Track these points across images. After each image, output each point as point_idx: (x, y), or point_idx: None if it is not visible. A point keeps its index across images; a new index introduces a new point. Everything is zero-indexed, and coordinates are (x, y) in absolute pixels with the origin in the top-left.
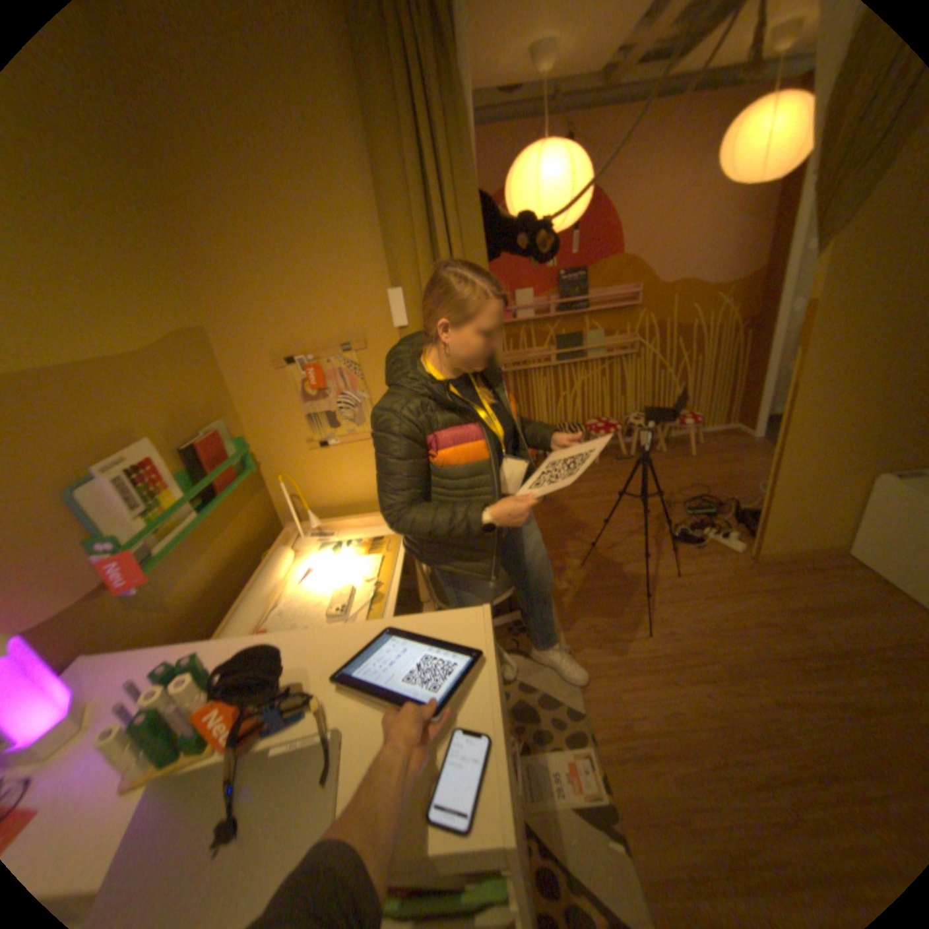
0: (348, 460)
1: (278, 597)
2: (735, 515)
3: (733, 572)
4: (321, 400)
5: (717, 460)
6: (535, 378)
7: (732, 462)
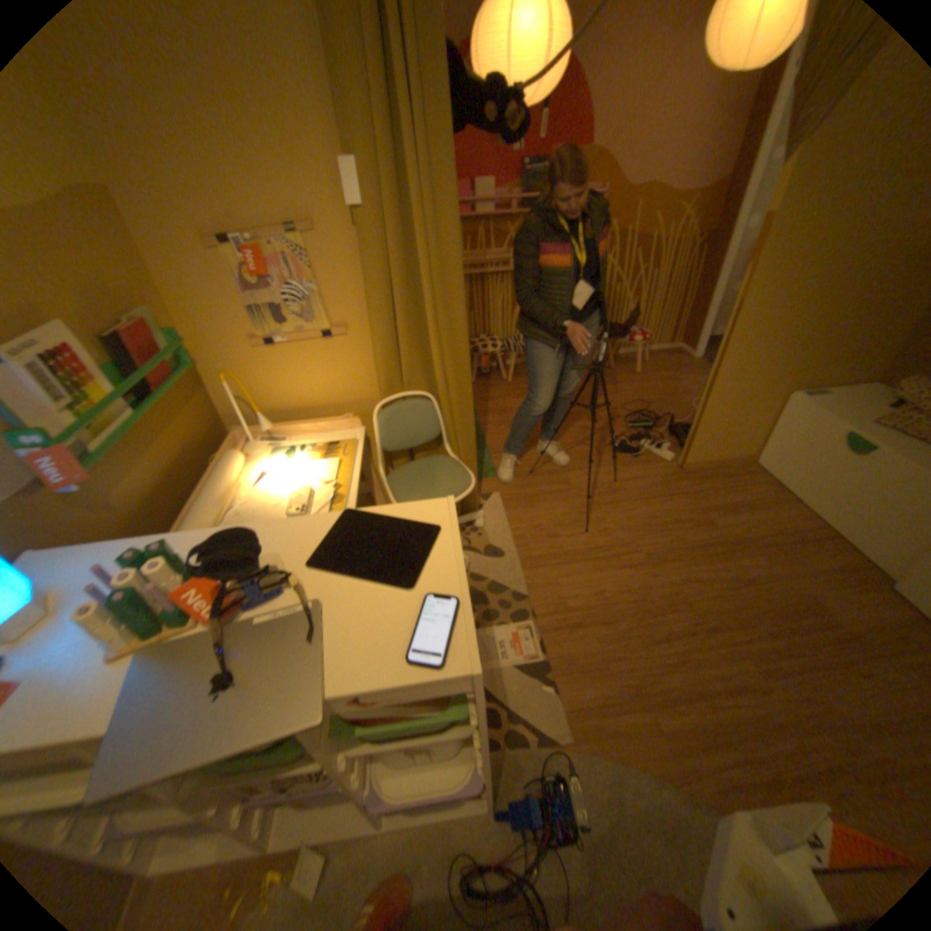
0: (297, 361)
1: (234, 498)
2: (668, 428)
3: (661, 477)
4: (263, 290)
5: (659, 378)
6: (492, 284)
7: (671, 380)
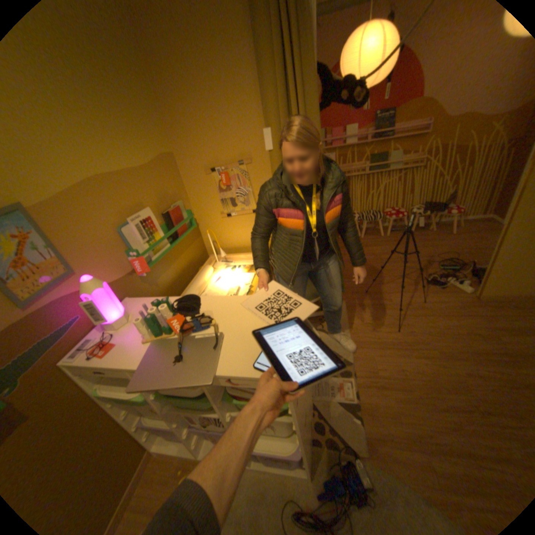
0: (240, 224)
1: (205, 288)
2: (472, 271)
3: (461, 303)
4: (227, 191)
5: (470, 237)
6: (354, 182)
7: (480, 239)
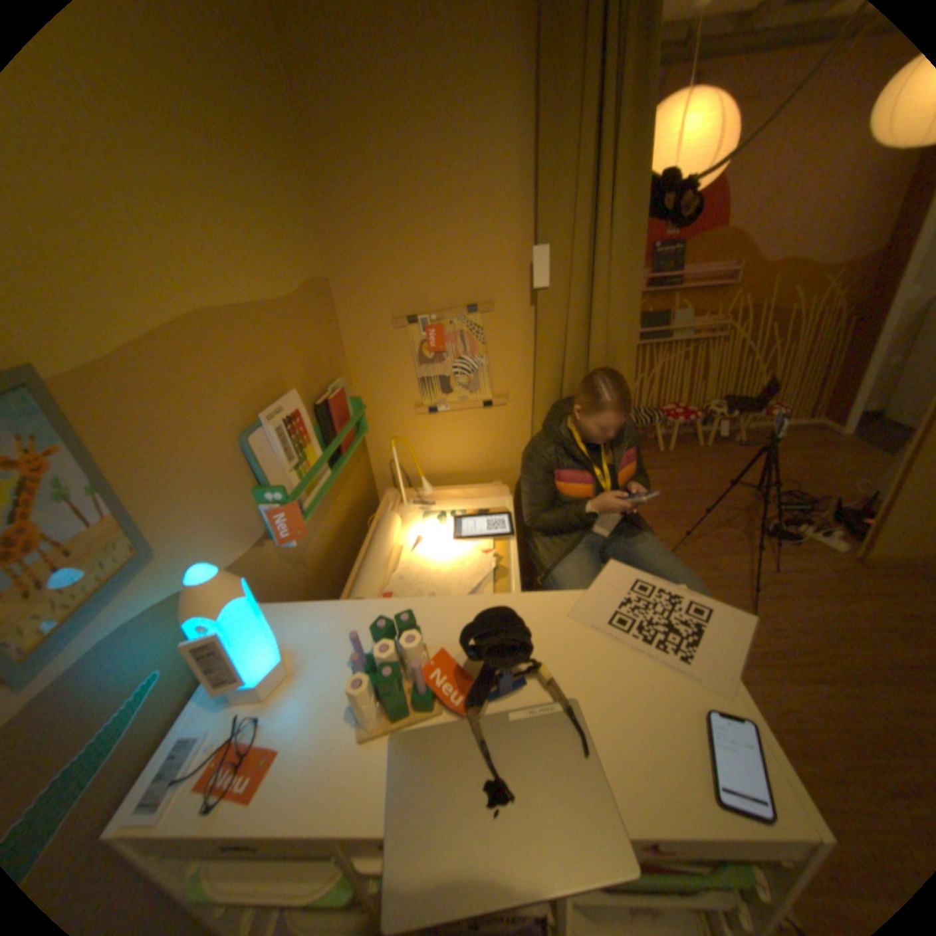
0: (454, 428)
1: (399, 562)
2: (831, 513)
3: (837, 572)
4: (437, 363)
5: (804, 455)
6: None
7: (821, 459)
